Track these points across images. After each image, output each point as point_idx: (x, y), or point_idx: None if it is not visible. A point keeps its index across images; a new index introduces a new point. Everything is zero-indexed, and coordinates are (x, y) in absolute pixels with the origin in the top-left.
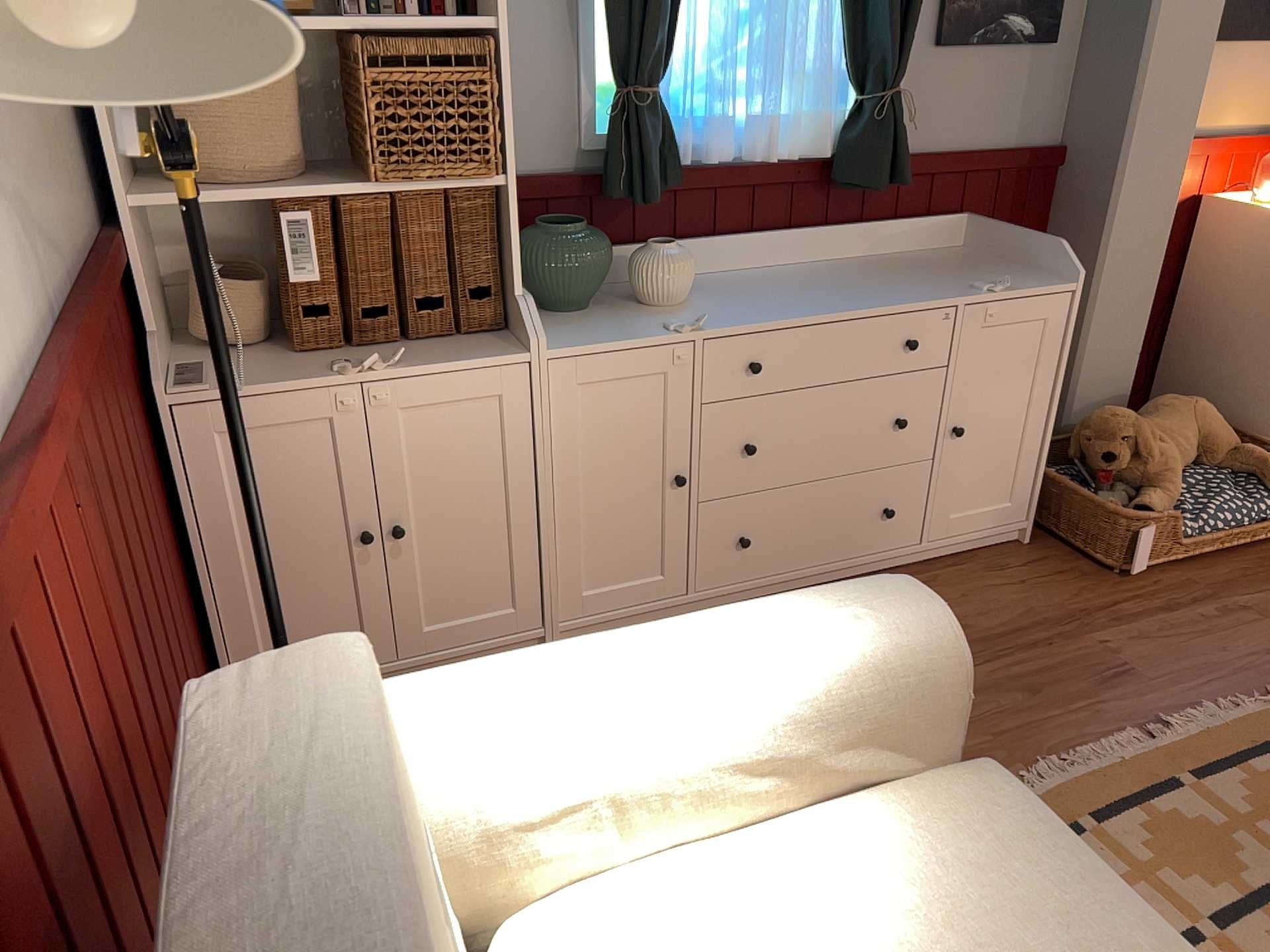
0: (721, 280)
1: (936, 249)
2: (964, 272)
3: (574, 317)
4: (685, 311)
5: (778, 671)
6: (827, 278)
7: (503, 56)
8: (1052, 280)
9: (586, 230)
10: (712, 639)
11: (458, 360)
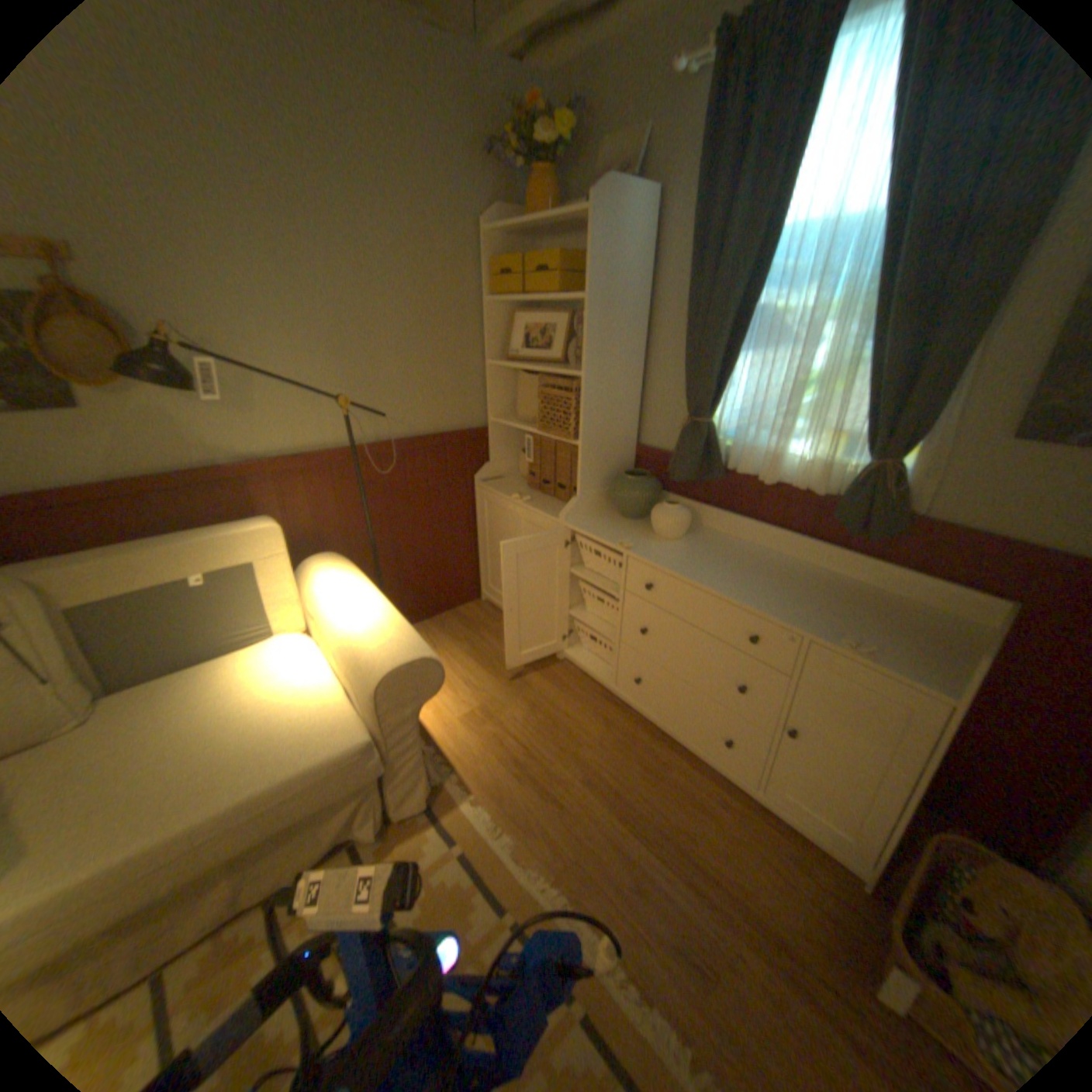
0: (730, 544)
1: (955, 616)
2: (893, 633)
3: (617, 520)
4: (658, 542)
5: (353, 632)
6: (784, 576)
7: (584, 388)
8: (947, 685)
9: (637, 481)
10: (368, 613)
11: (544, 511)
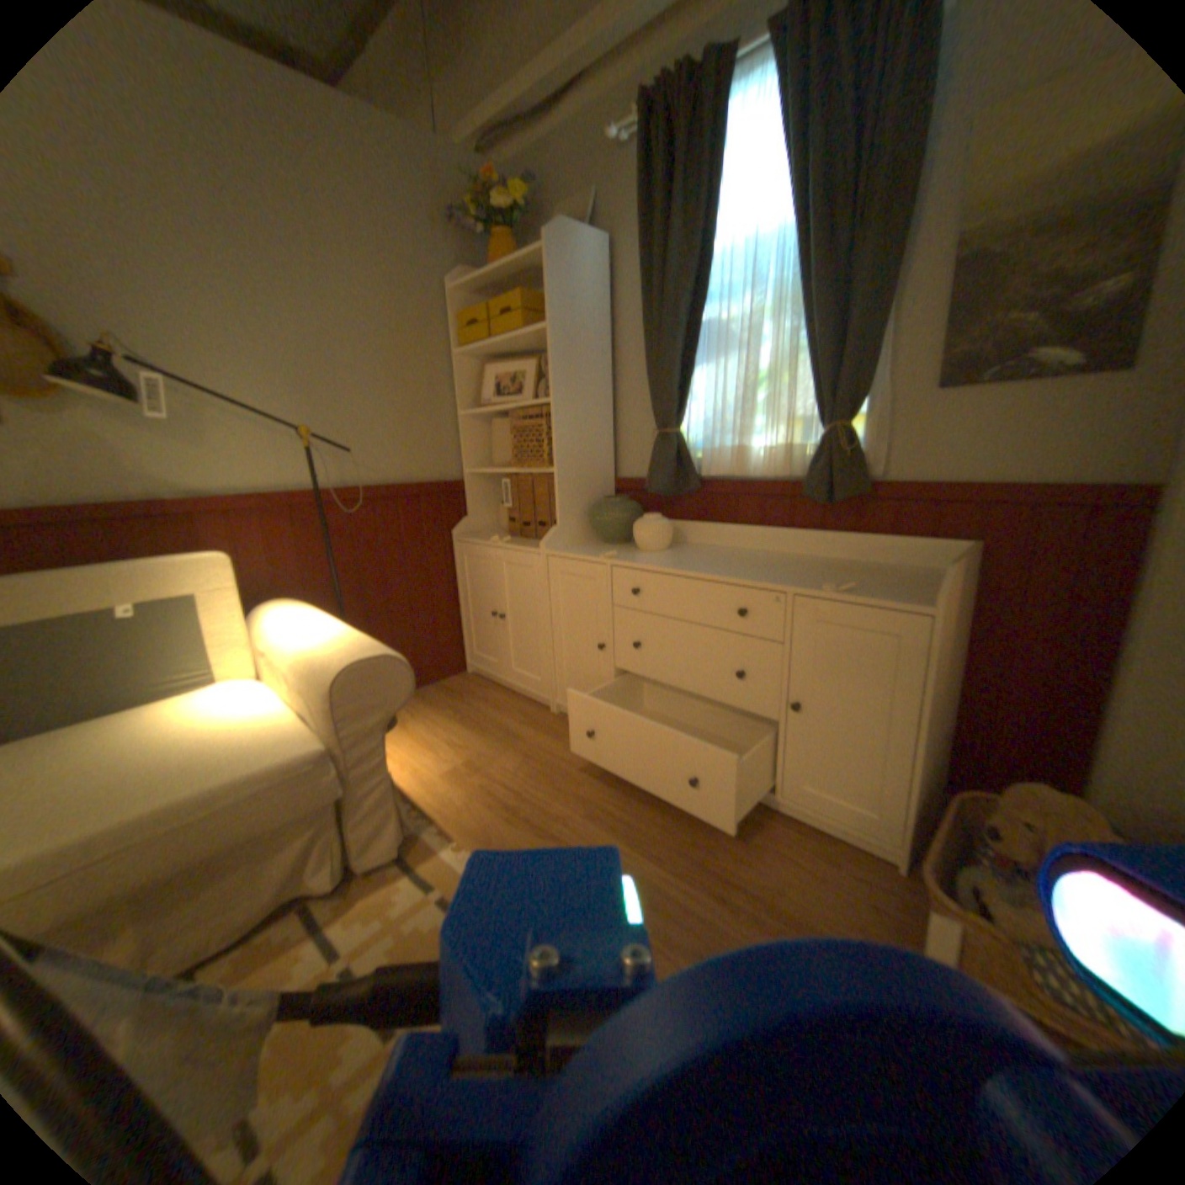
0: (714, 550)
1: (930, 569)
2: (873, 580)
3: (600, 546)
4: (642, 553)
5: (308, 645)
6: (767, 561)
7: (554, 412)
8: (924, 601)
9: (616, 502)
10: (327, 630)
11: (525, 547)
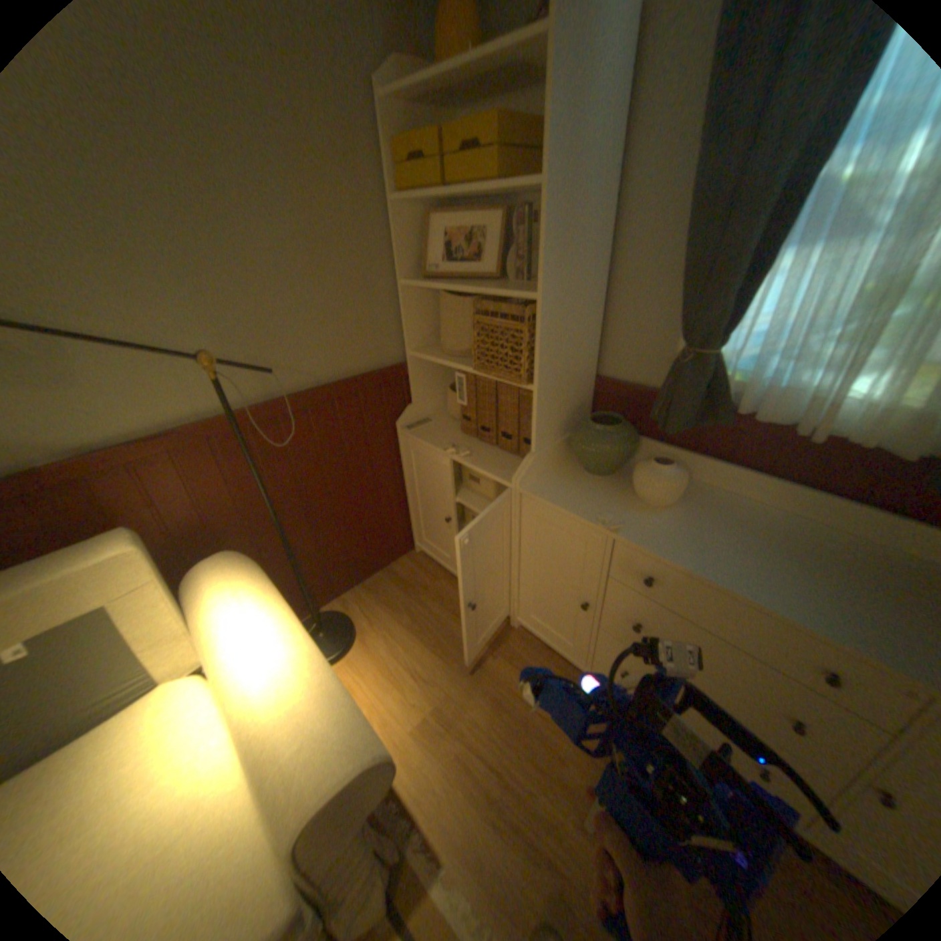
0: (740, 507)
1: None
2: None
3: (584, 477)
4: (649, 512)
5: (255, 717)
6: (840, 563)
7: (542, 314)
8: None
9: (612, 430)
10: (275, 674)
11: (490, 469)
